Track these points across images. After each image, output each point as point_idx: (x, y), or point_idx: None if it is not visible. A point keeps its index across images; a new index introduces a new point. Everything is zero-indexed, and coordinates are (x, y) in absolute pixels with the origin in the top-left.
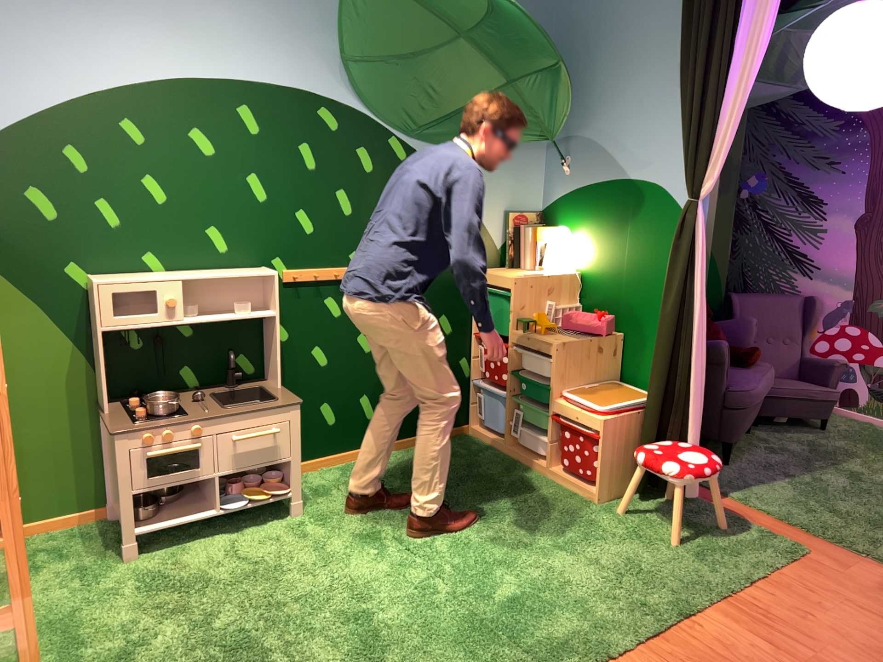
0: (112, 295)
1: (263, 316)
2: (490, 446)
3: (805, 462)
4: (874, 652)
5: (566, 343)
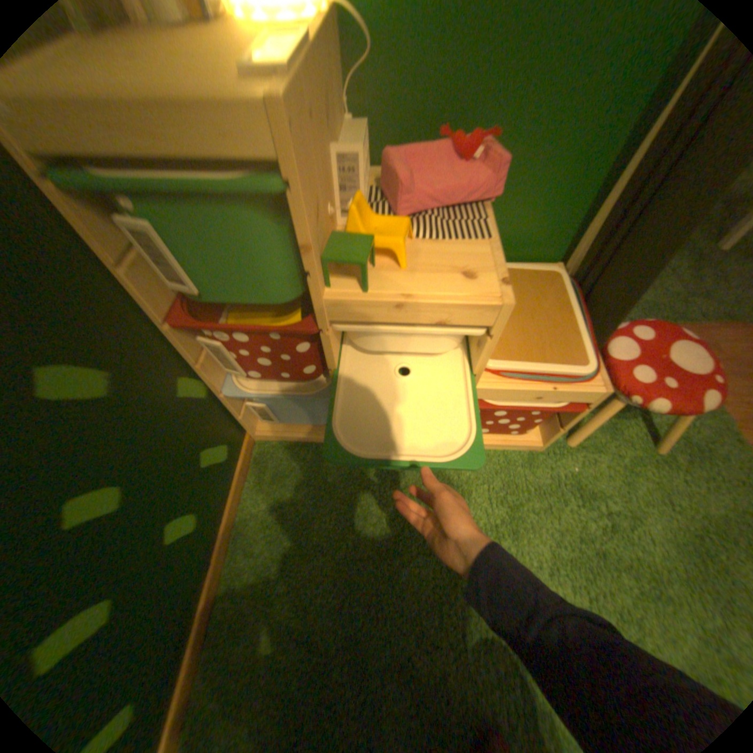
0: None
1: None
2: (313, 442)
3: None
4: None
5: (505, 278)
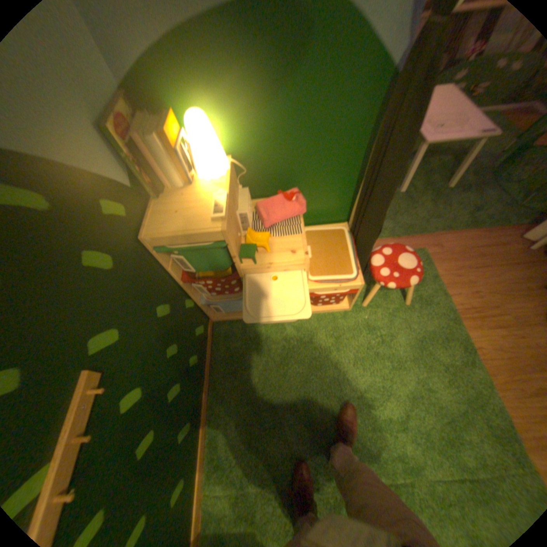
0: None
1: None
2: (240, 319)
3: None
4: (509, 292)
5: (306, 251)
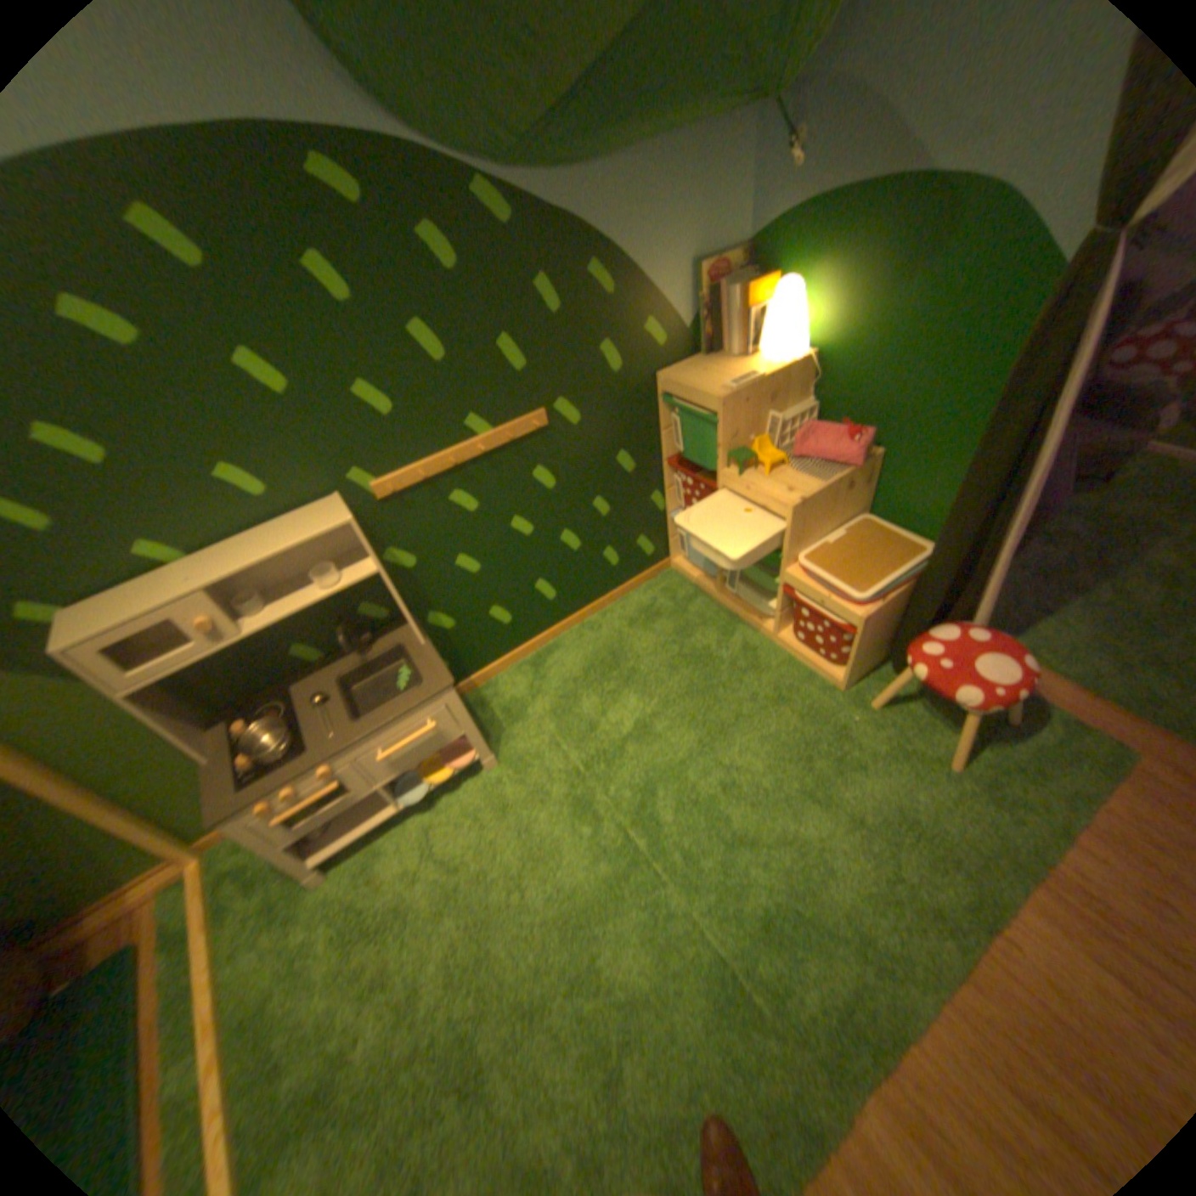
0: (100, 652)
1: (360, 578)
2: (697, 587)
3: (1096, 559)
4: None
5: (804, 499)
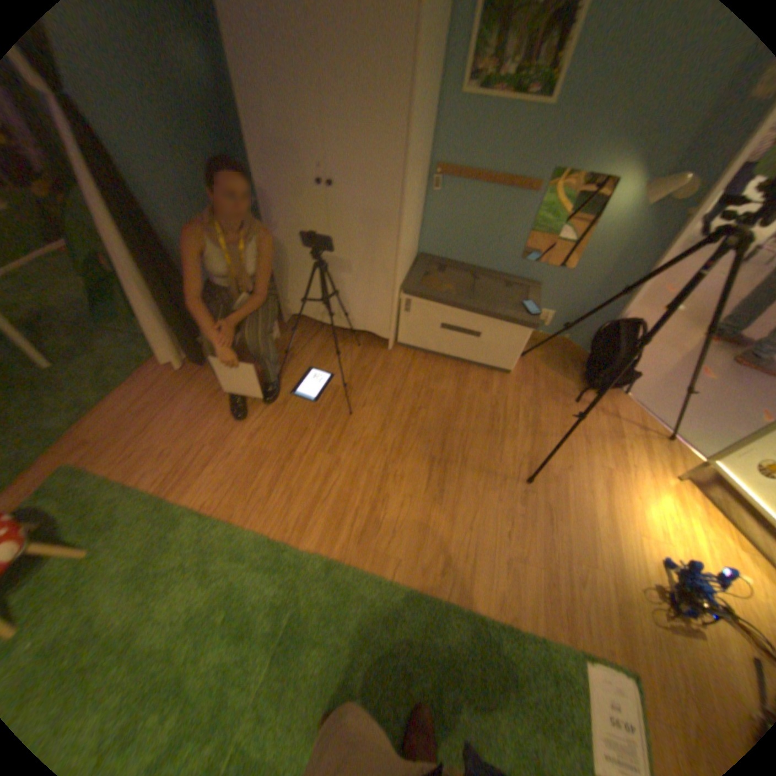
0: None
1: None
2: None
3: None
4: (190, 423)
5: None
